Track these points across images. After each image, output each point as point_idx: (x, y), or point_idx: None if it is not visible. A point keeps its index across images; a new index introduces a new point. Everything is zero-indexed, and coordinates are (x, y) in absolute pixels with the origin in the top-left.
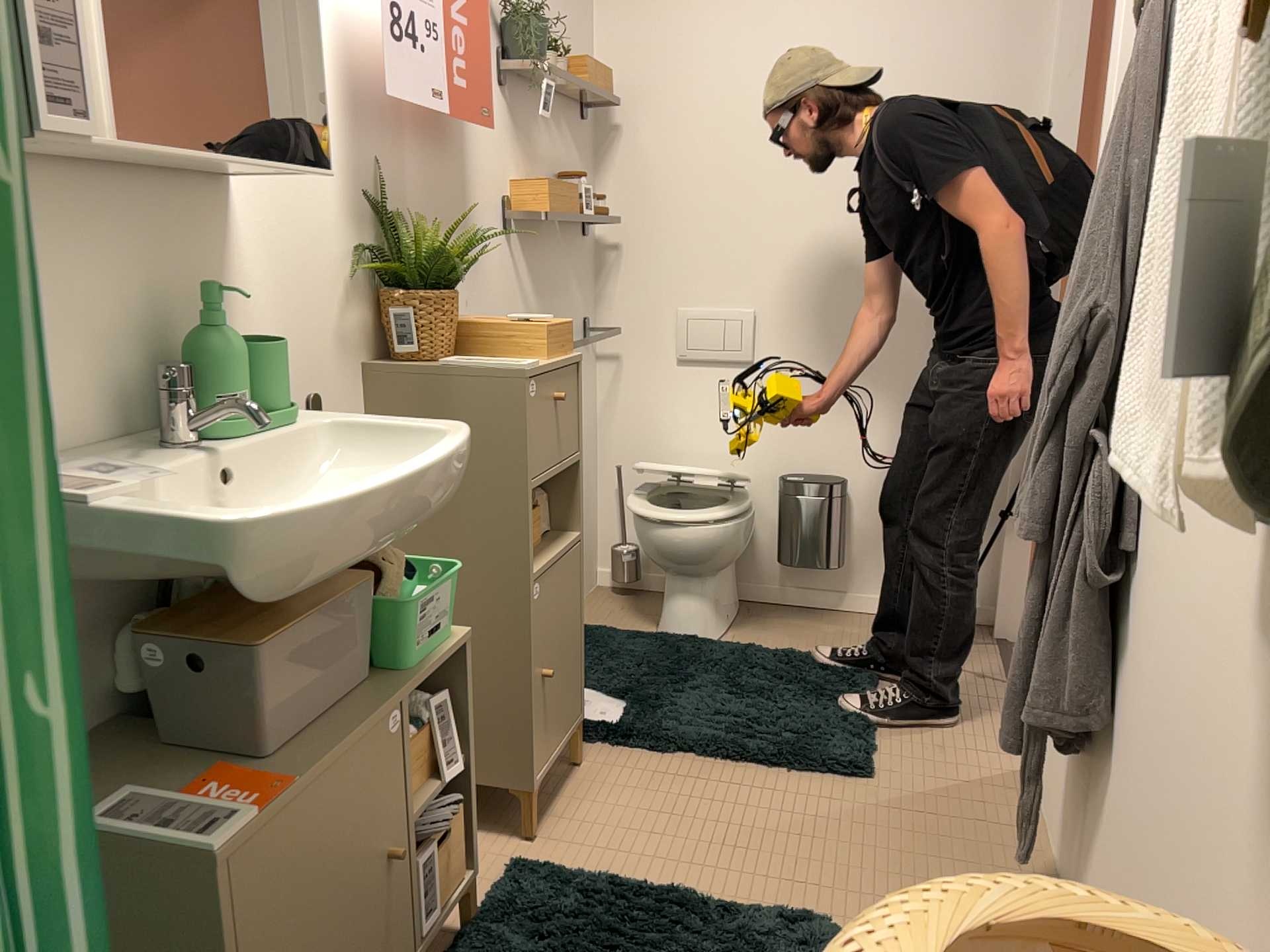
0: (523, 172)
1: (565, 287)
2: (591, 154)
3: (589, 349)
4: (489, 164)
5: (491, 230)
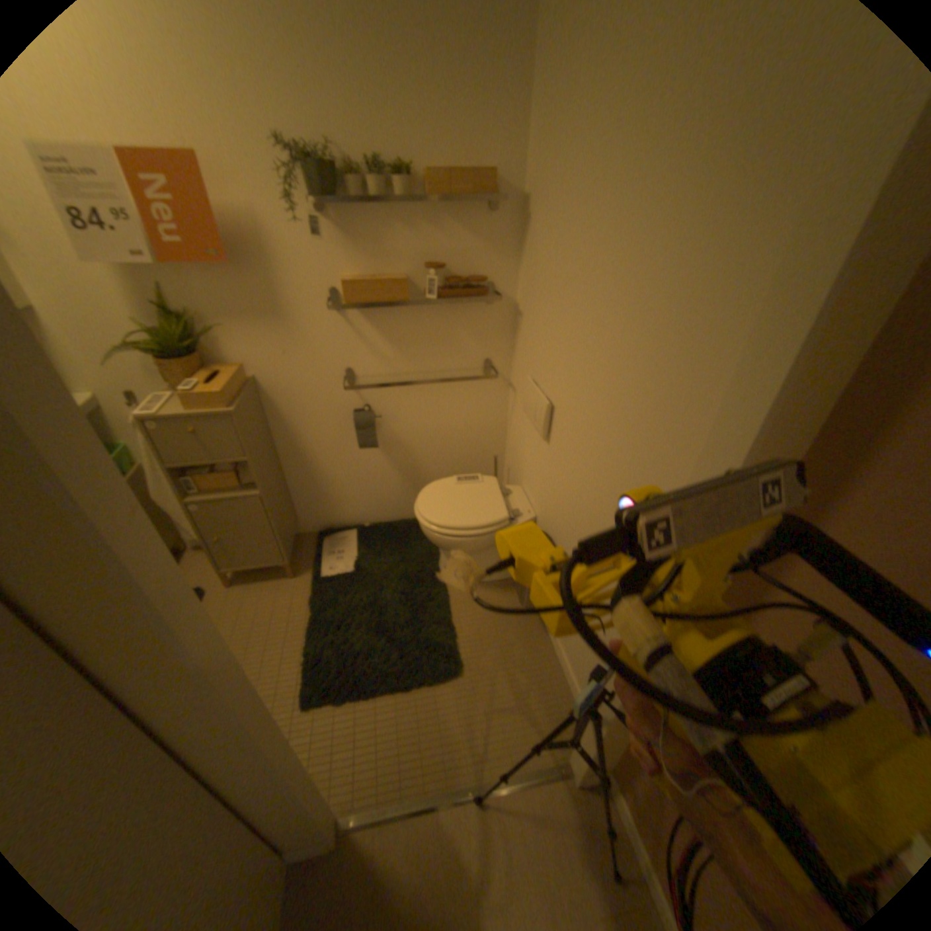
0: (364, 267)
1: (446, 340)
2: (511, 235)
3: (494, 380)
4: (304, 269)
5: (312, 310)
